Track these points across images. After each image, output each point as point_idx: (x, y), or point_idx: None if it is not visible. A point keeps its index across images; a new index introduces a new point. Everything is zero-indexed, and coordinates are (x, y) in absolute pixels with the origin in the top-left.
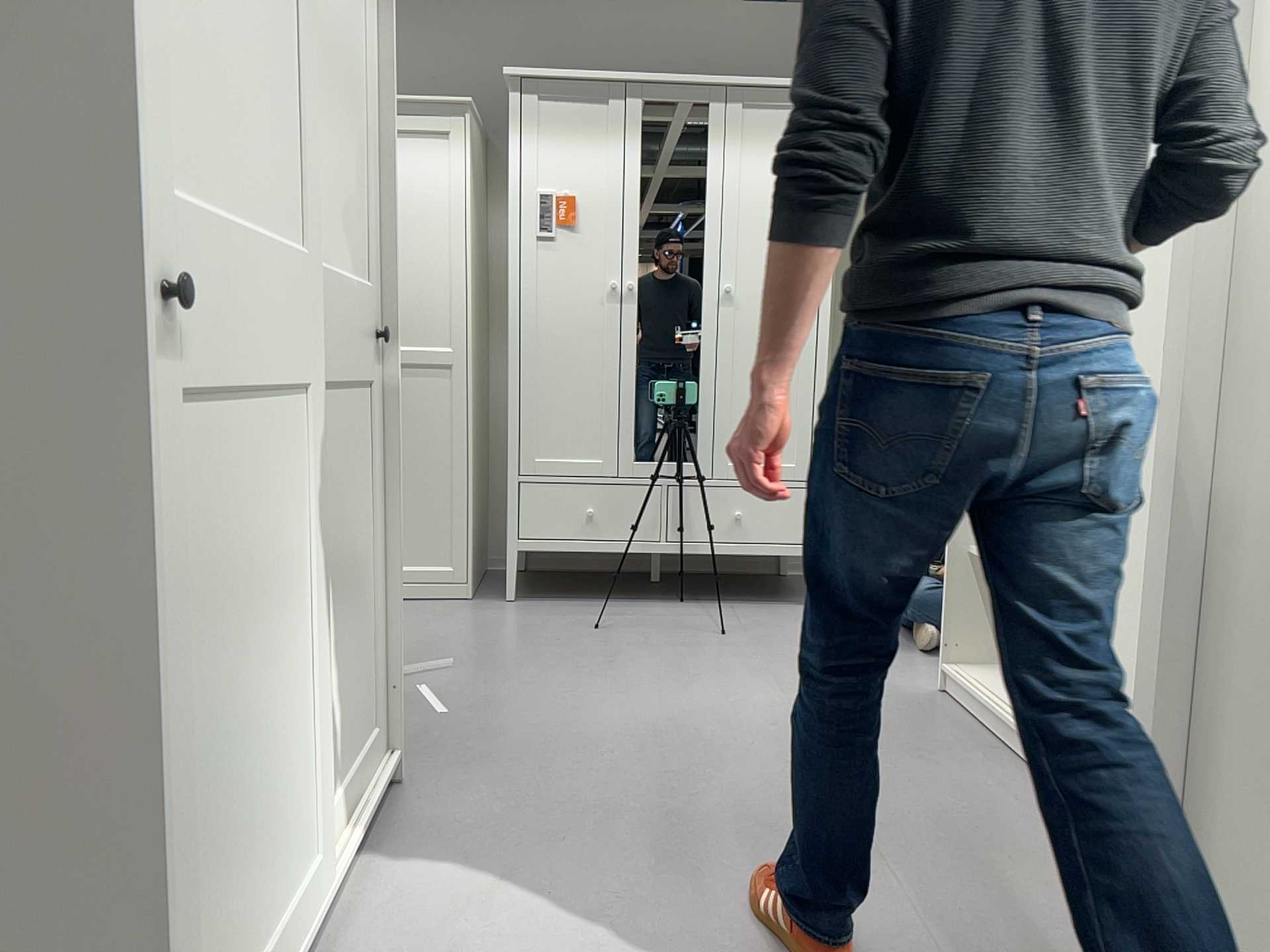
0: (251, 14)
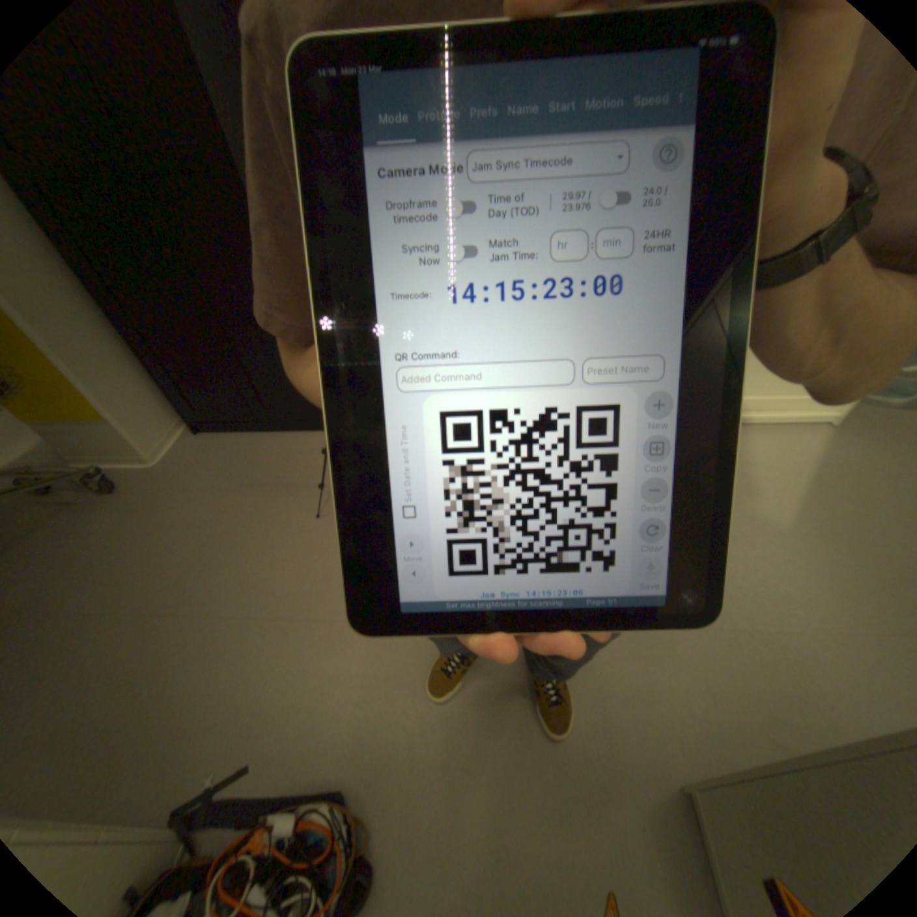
0: None
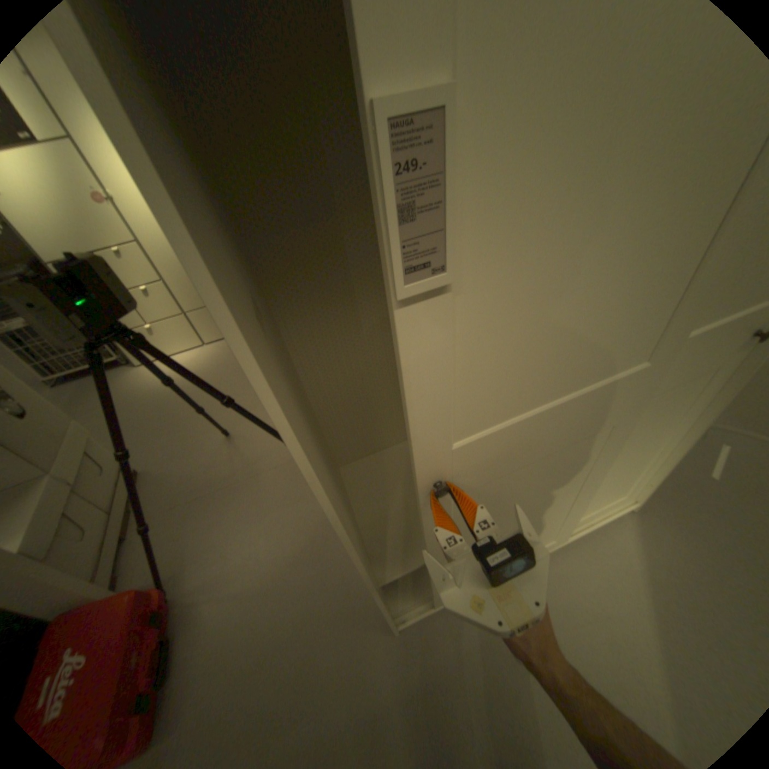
0: (554, 282)
